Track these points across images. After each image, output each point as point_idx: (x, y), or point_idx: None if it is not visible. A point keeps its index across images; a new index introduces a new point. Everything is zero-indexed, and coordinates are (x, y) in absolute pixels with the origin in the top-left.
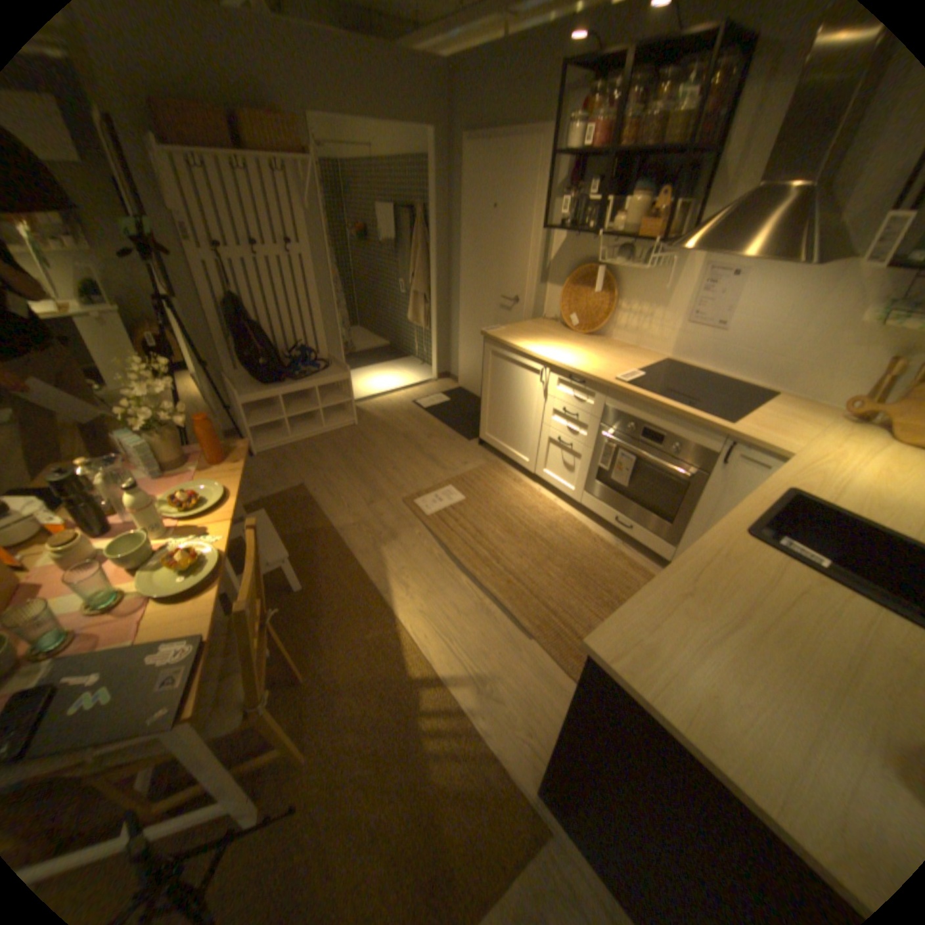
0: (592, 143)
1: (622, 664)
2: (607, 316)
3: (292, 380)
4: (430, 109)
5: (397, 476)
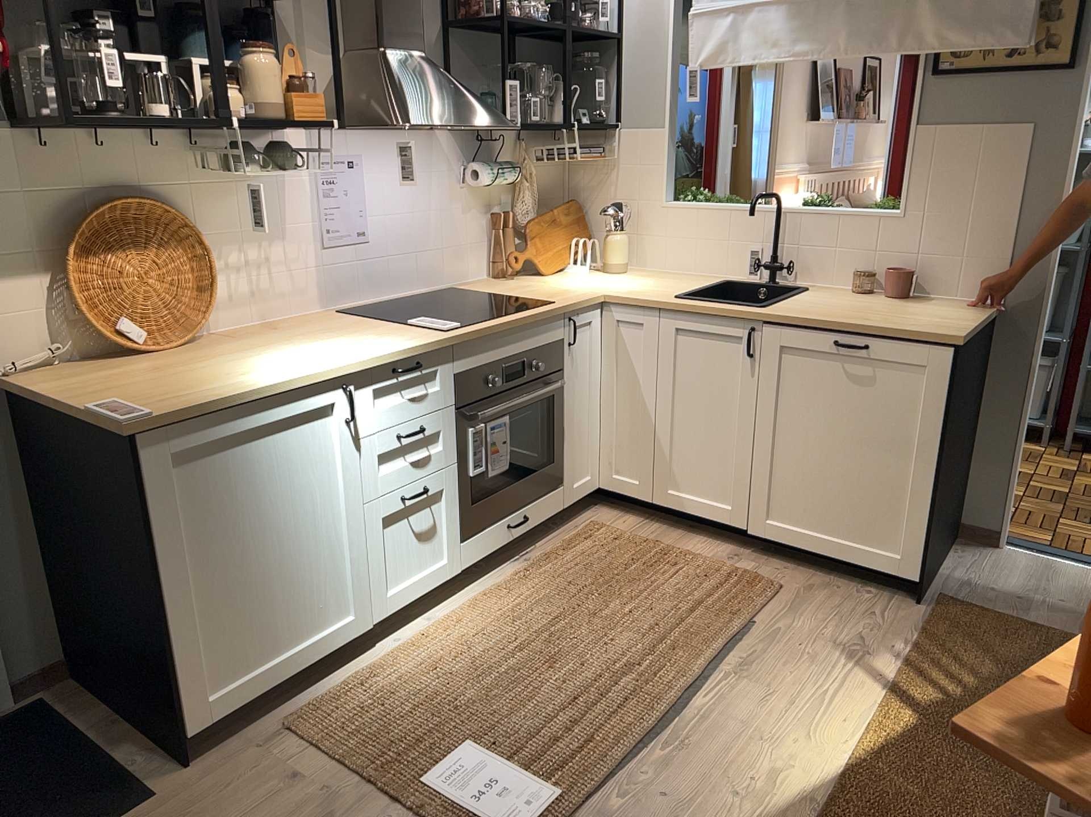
0: None
1: (961, 330)
2: (203, 293)
3: None
4: None
5: None
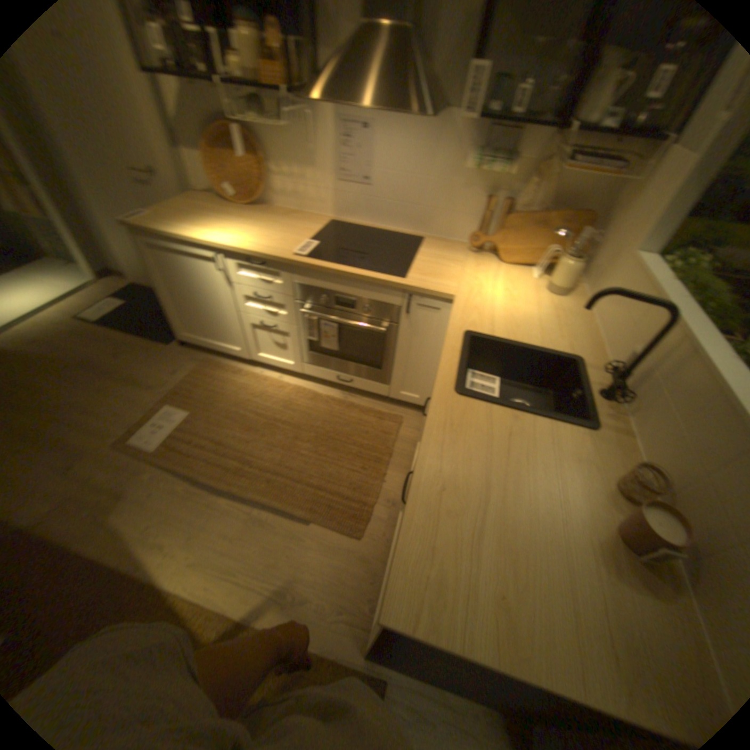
0: None
1: (422, 622)
2: (259, 182)
3: None
4: None
5: (87, 423)
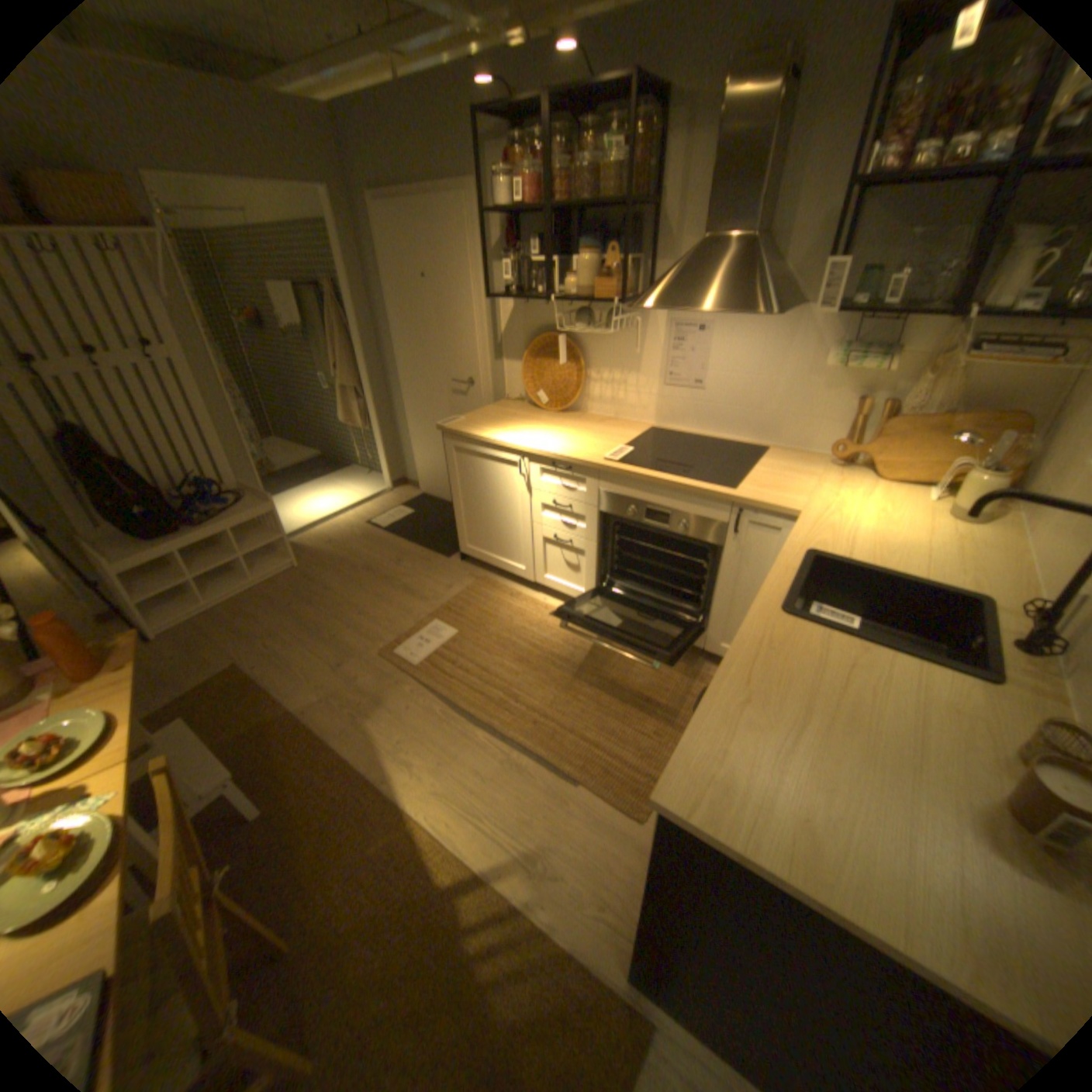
0: (521, 199)
1: (700, 815)
2: (578, 389)
3: (189, 527)
4: (315, 164)
5: (365, 623)
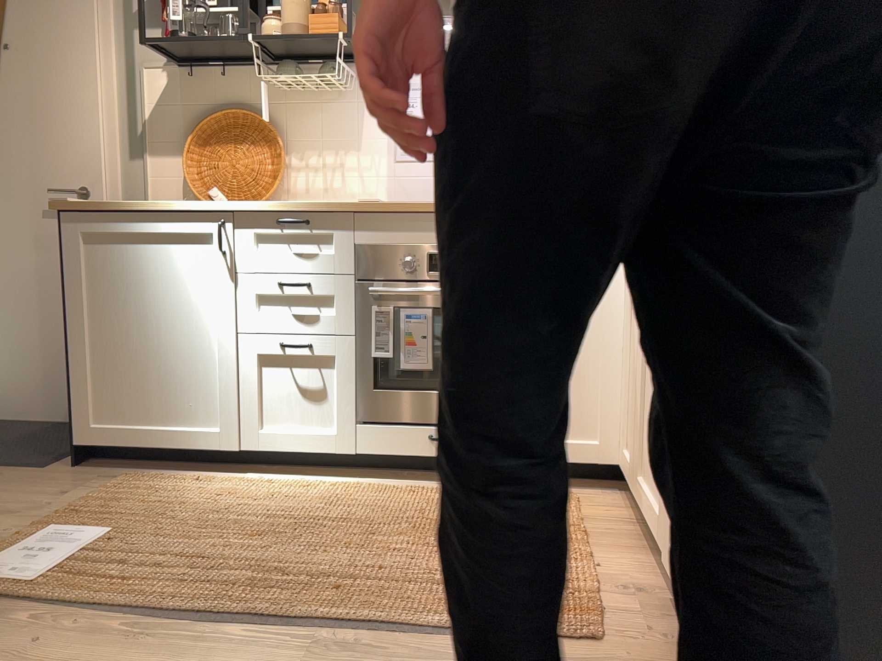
0: None
1: None
2: (275, 179)
3: None
4: None
5: None
